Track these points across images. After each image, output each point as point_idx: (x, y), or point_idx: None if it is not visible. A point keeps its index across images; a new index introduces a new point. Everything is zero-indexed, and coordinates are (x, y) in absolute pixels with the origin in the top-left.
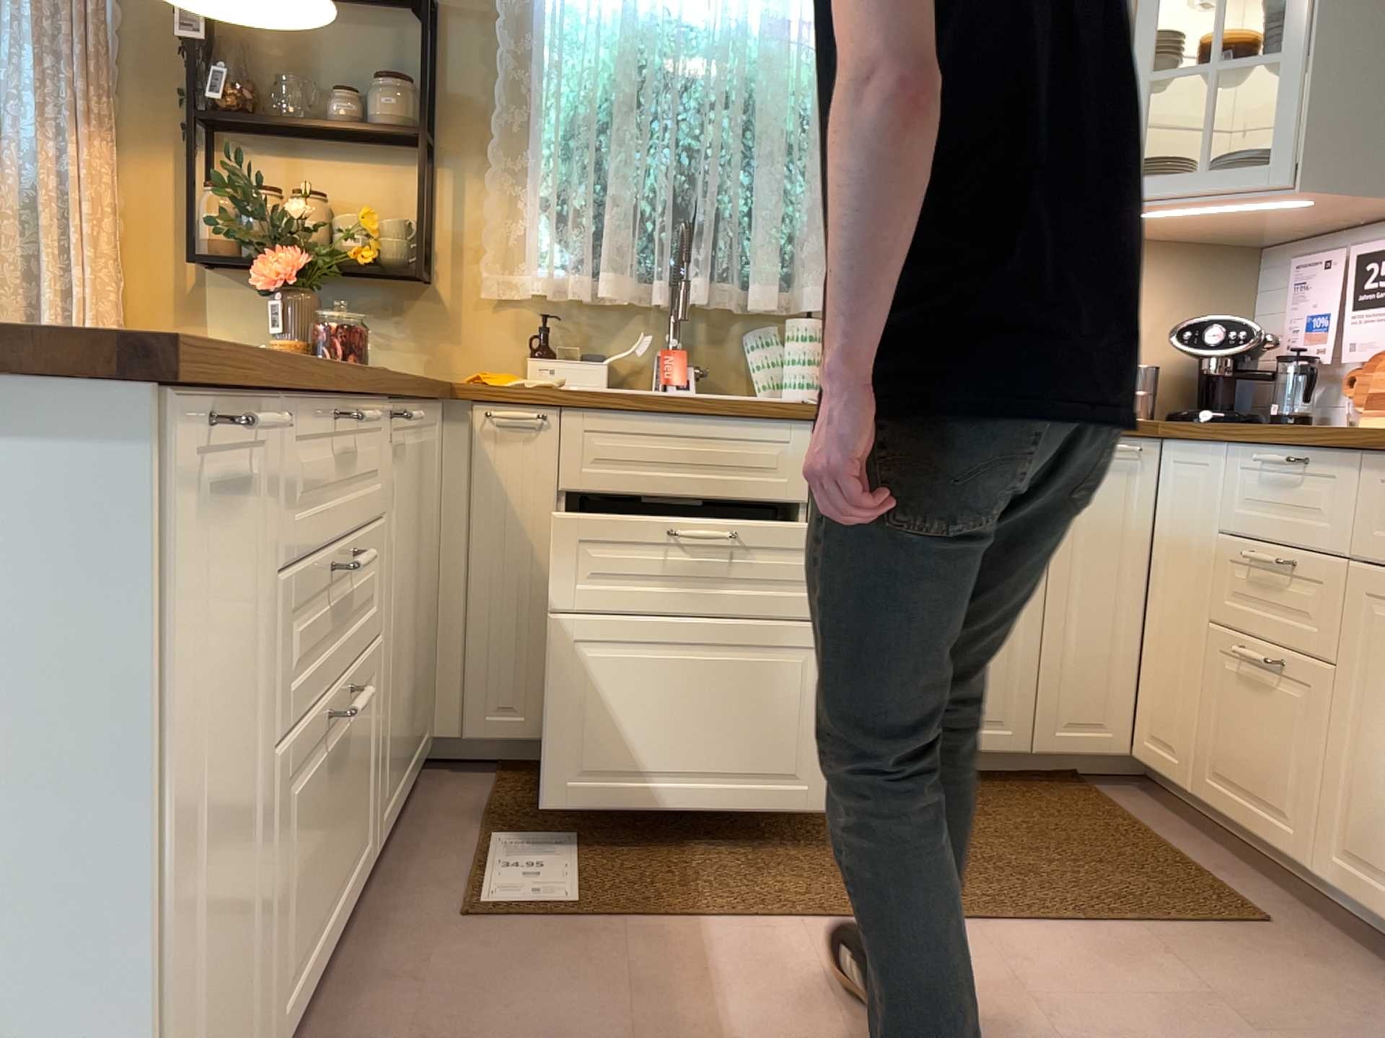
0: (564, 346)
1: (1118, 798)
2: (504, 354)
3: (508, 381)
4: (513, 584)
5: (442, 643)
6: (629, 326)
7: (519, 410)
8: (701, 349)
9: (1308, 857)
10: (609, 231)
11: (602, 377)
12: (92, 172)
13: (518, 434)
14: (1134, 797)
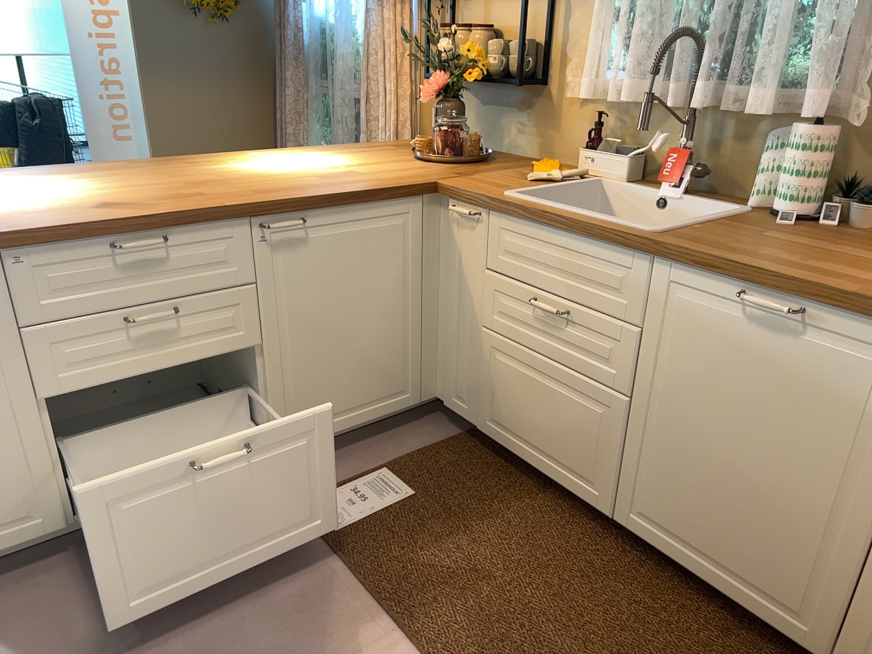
0: (607, 140)
1: None
2: (580, 142)
3: (542, 170)
4: (464, 322)
5: (439, 344)
6: (666, 124)
7: (469, 205)
8: (722, 148)
9: None
10: (636, 42)
11: (622, 170)
12: (391, 27)
13: (469, 222)
14: None
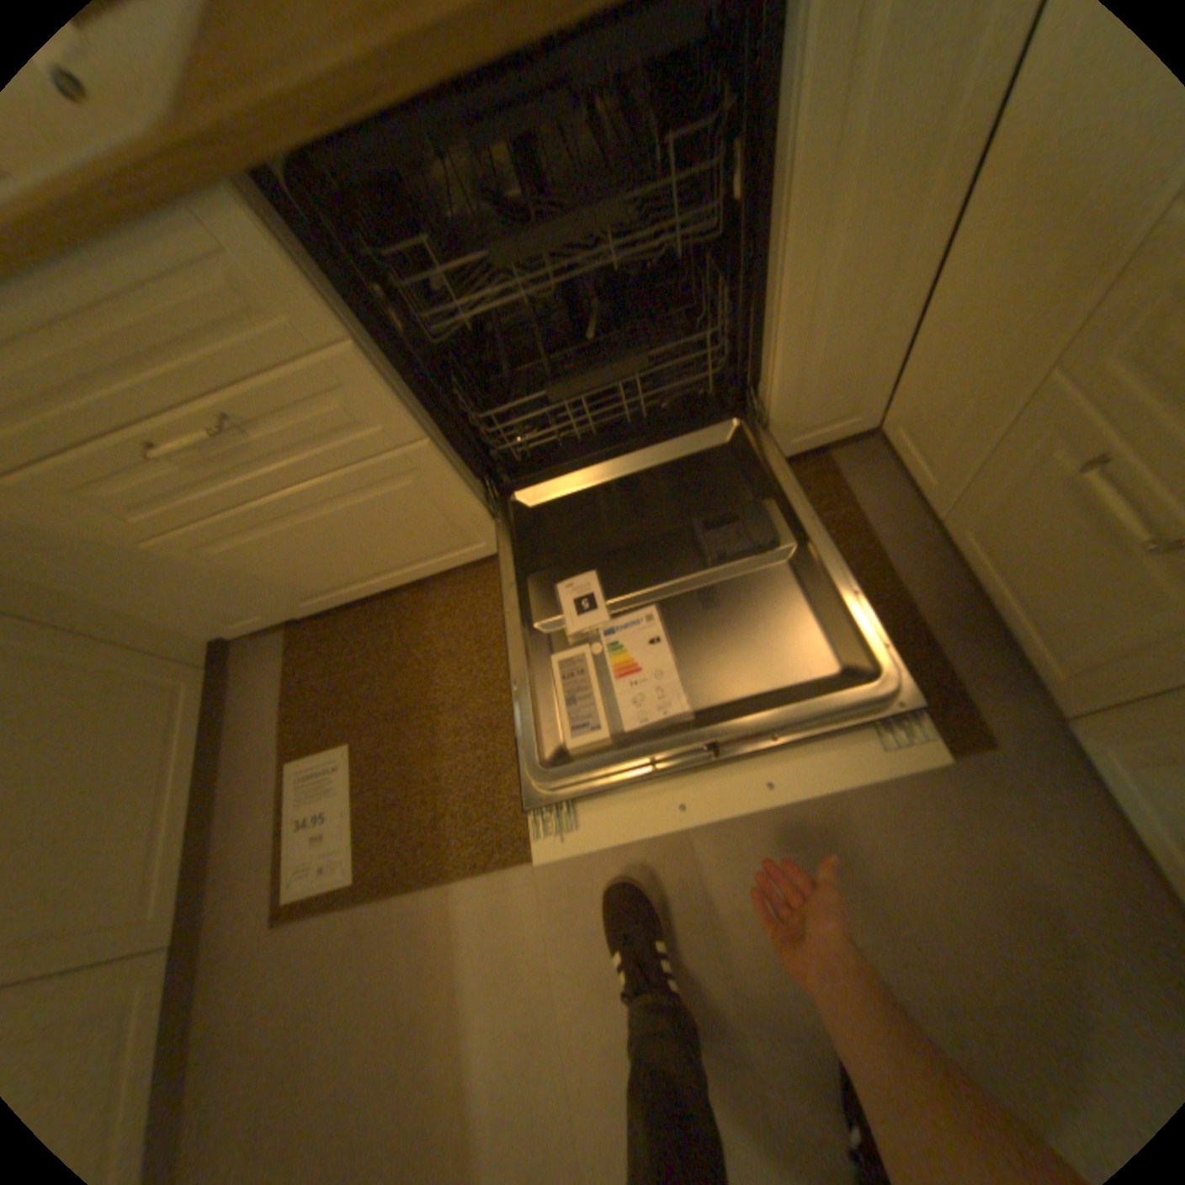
0: None
1: (853, 475)
2: None
3: None
4: (103, 564)
5: (118, 610)
6: None
7: None
8: None
9: (1070, 709)
10: None
11: None
12: None
13: None
14: (872, 464)
